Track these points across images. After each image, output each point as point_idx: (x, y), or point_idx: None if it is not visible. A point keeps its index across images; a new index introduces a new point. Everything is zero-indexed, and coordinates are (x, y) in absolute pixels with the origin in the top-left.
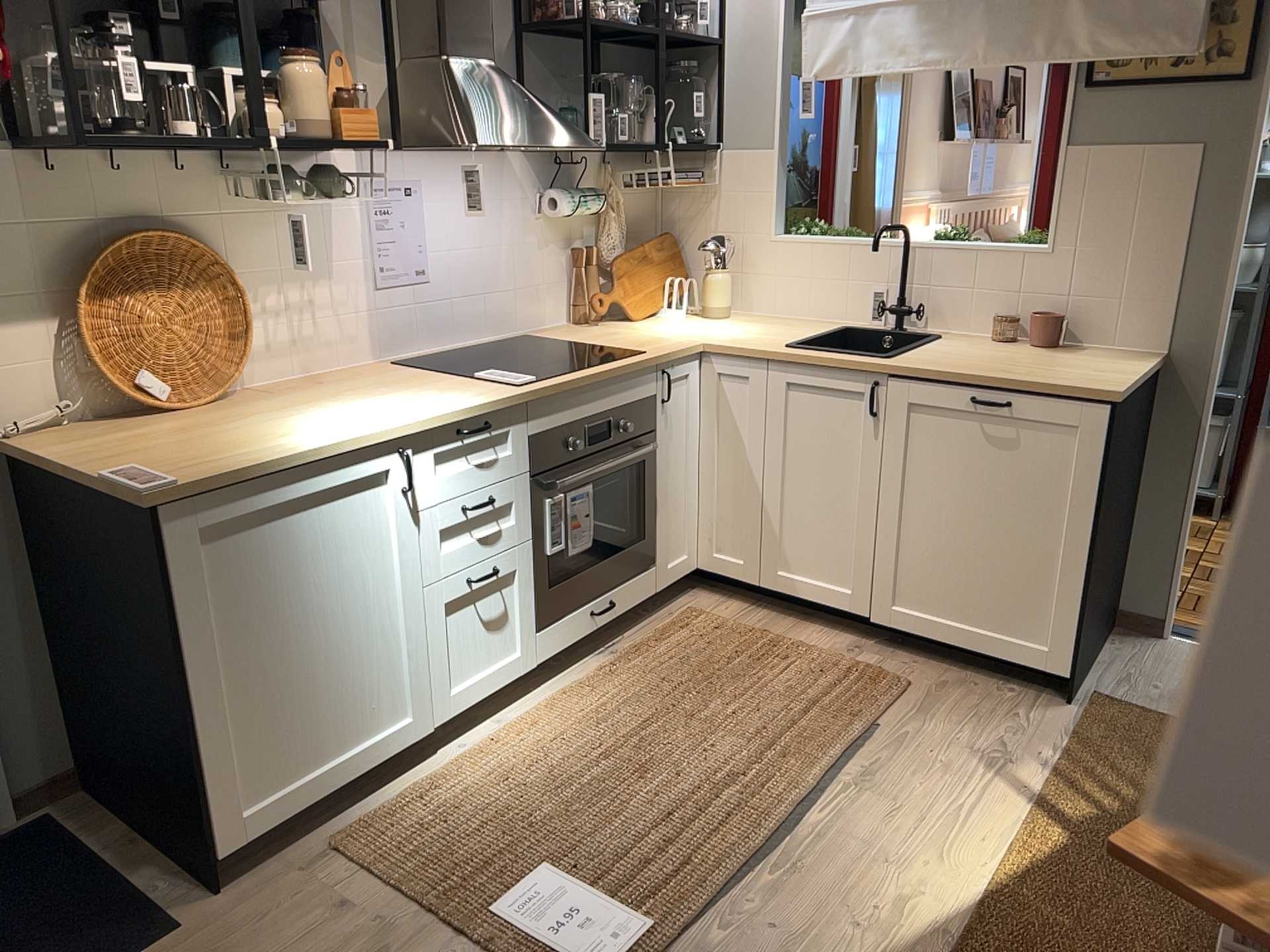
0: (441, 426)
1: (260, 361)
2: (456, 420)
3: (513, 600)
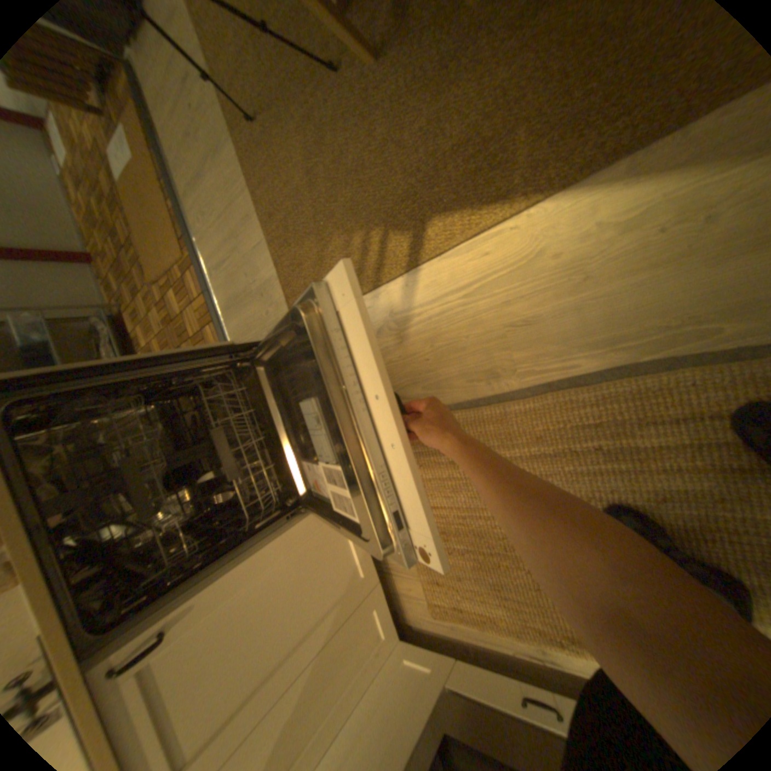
0: None
1: None
2: None
3: None
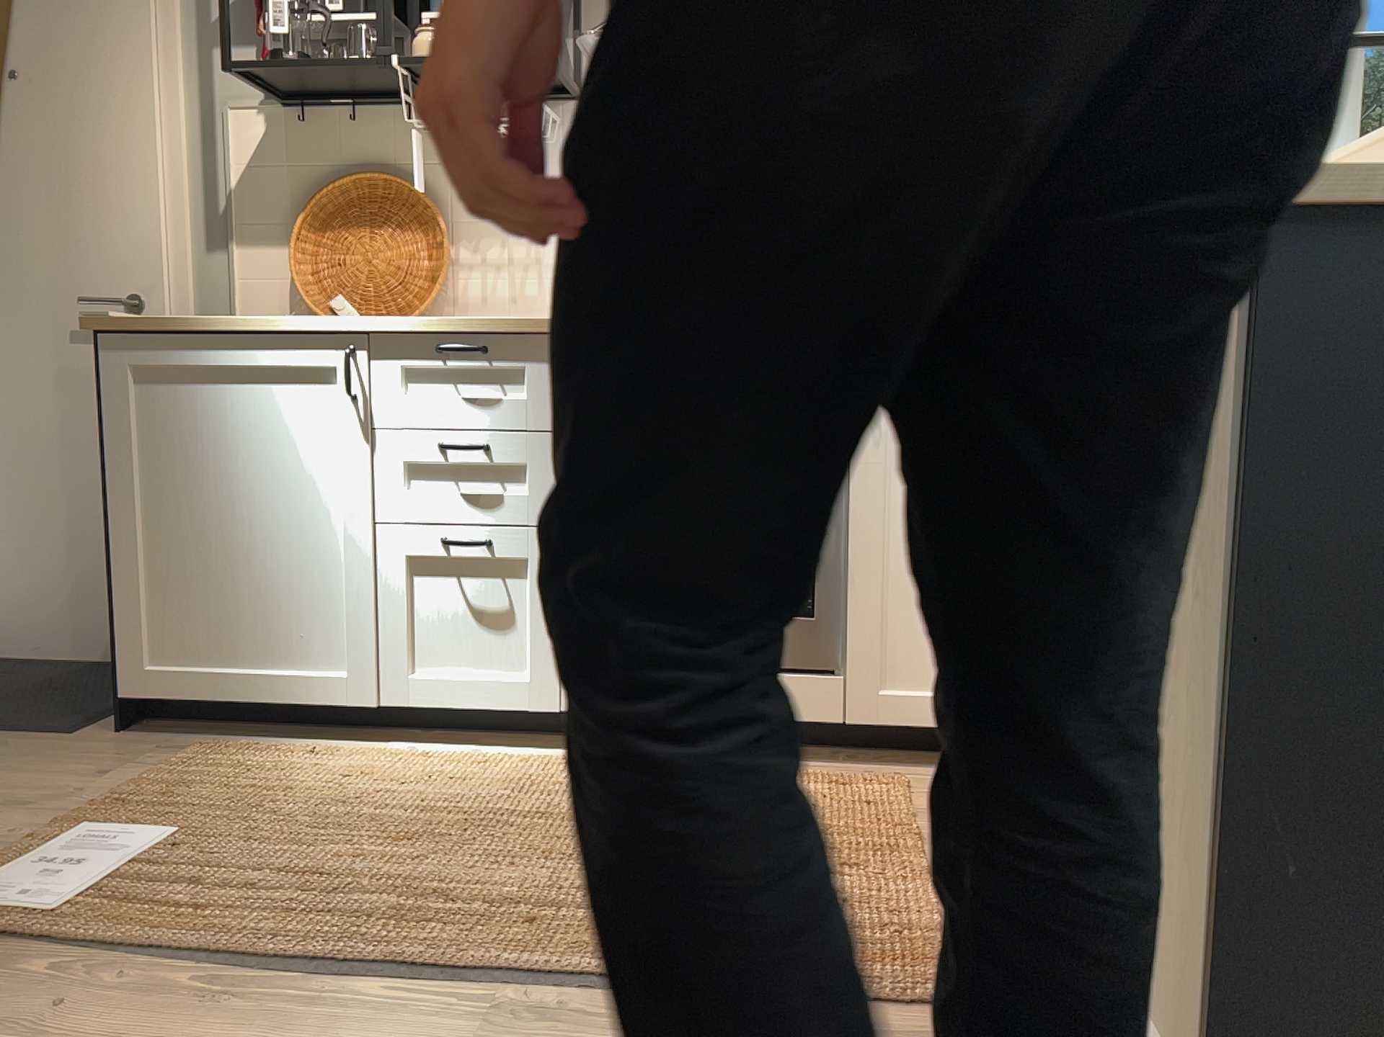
0: (411, 335)
1: (470, 311)
2: (433, 332)
3: (522, 599)
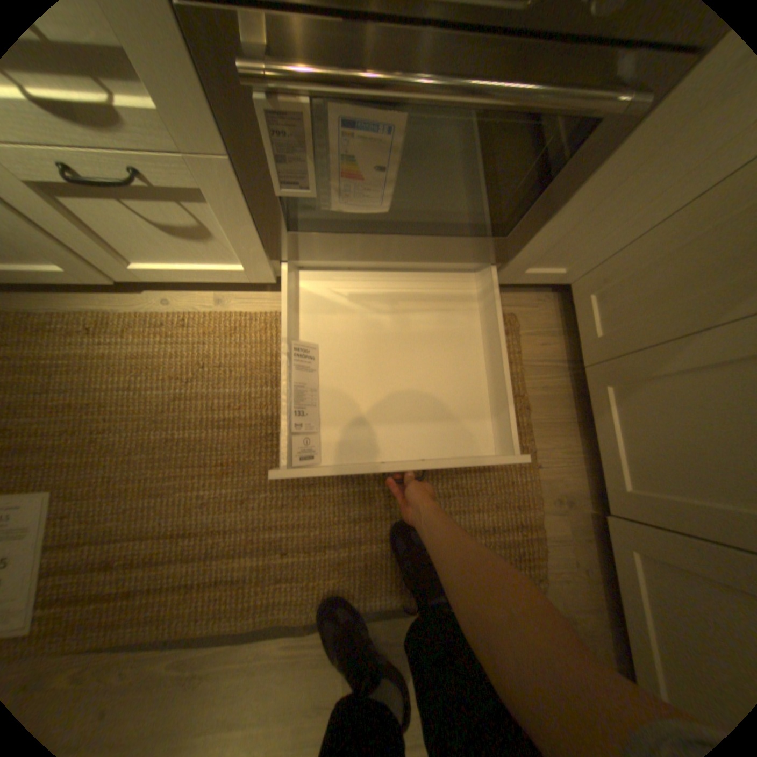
0: None
1: None
2: None
3: (208, 214)
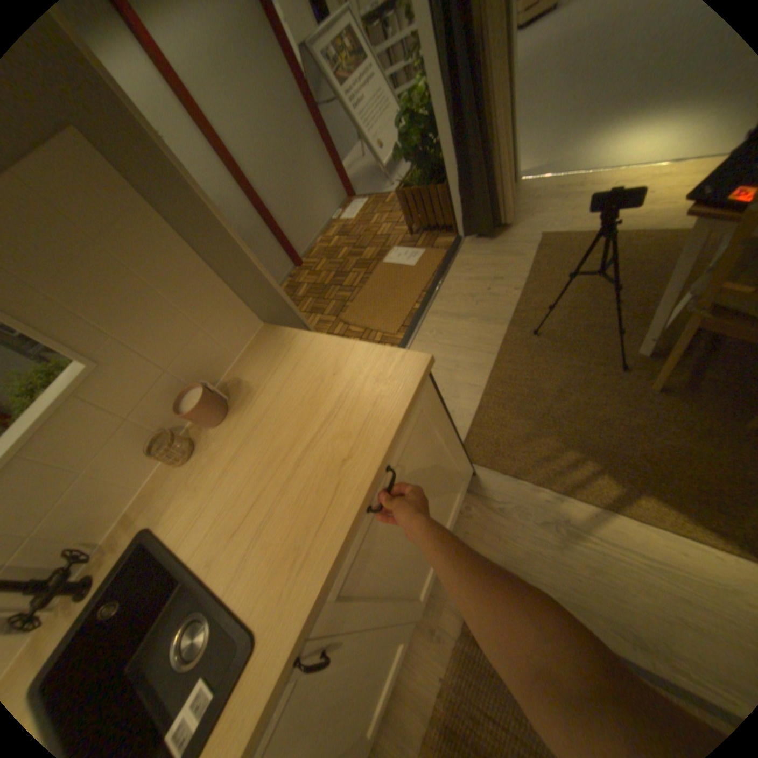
0: None
1: None
2: None
3: None
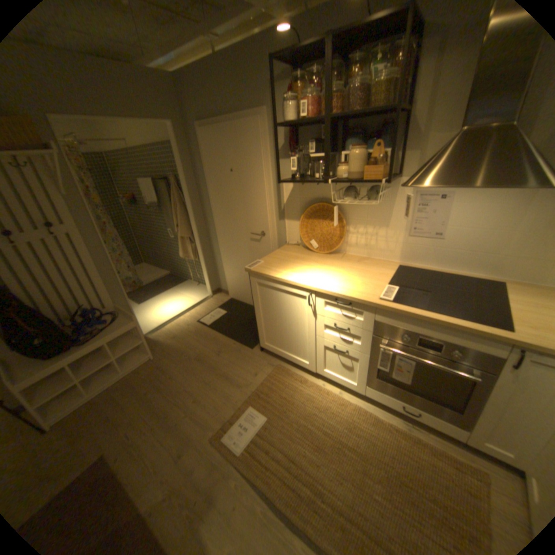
0: (328, 294)
1: (352, 246)
2: (334, 295)
3: (356, 366)
